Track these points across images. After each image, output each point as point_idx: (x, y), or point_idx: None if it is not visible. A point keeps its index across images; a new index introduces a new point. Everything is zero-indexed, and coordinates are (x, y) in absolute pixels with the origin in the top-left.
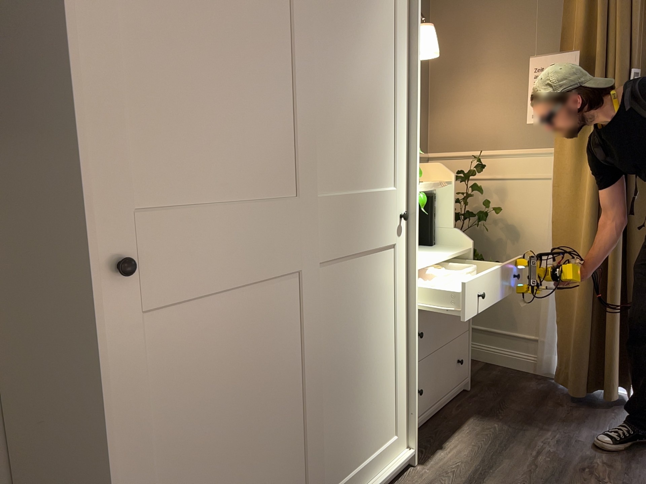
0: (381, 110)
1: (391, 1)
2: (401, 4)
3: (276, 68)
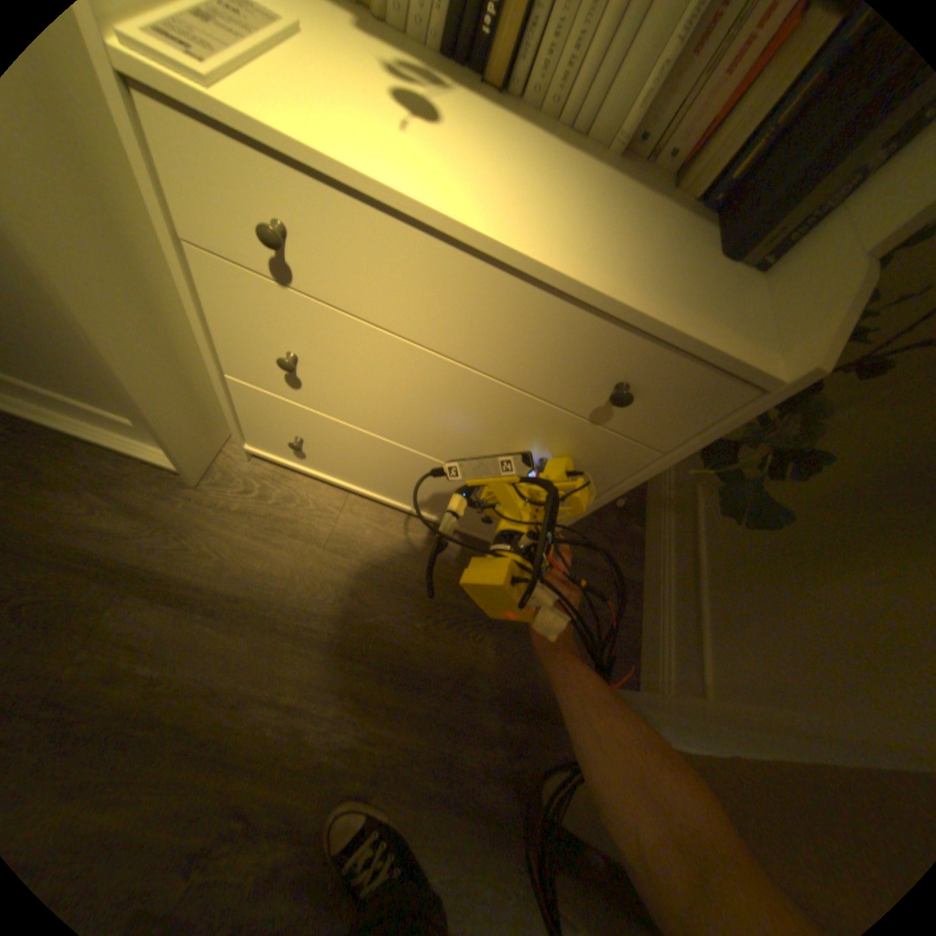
0: None
1: None
2: None
3: None
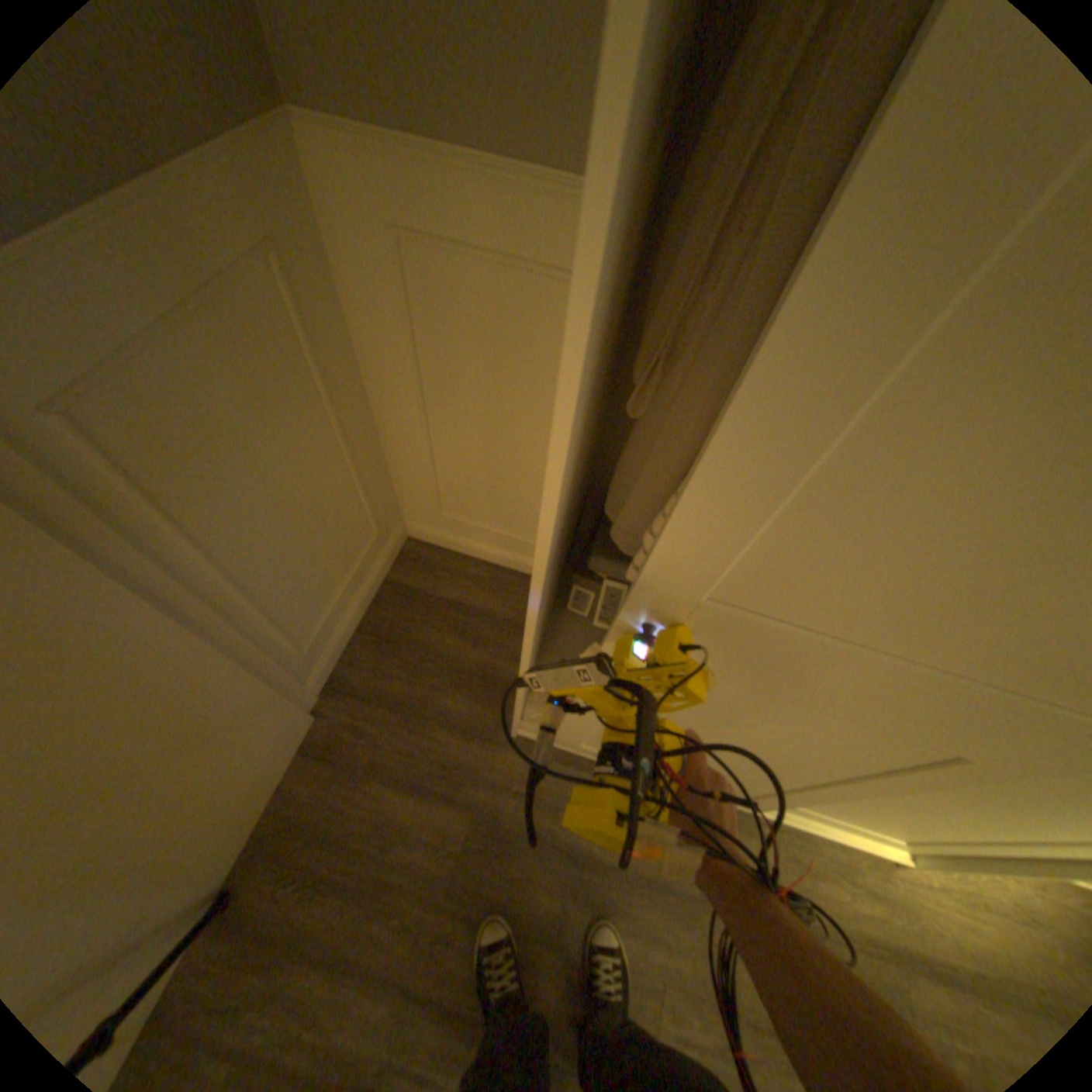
0: None
1: None
2: None
3: None
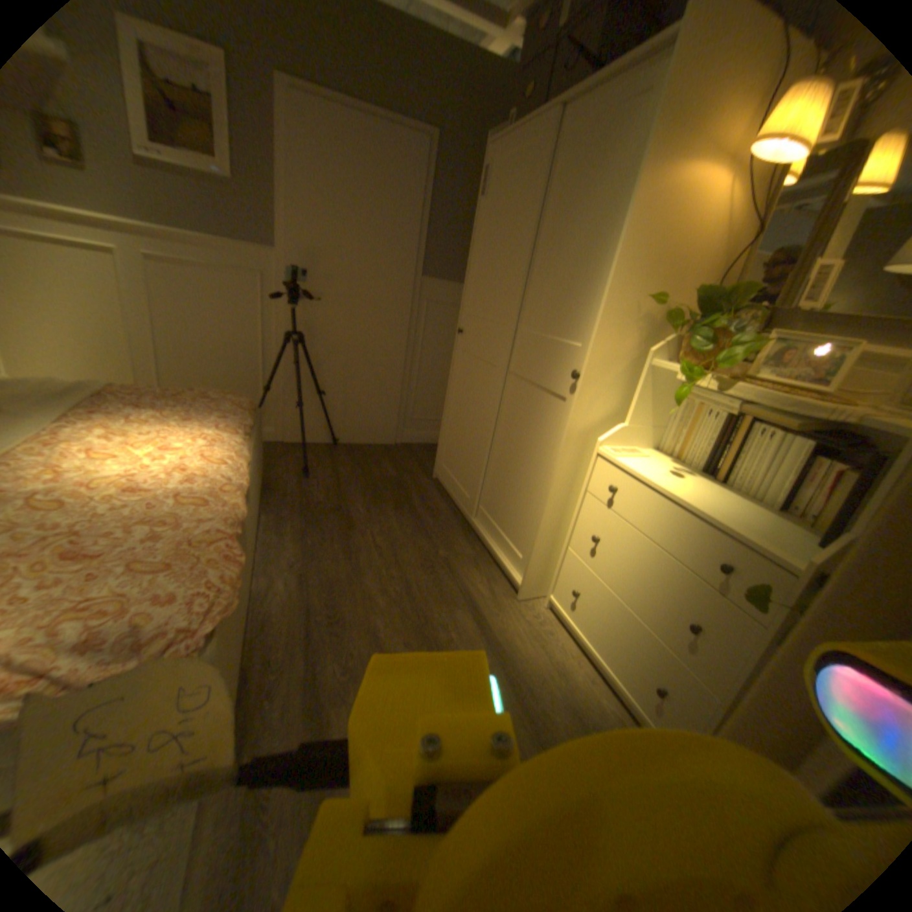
0: (586, 265)
1: (633, 139)
2: (645, 133)
3: (514, 250)
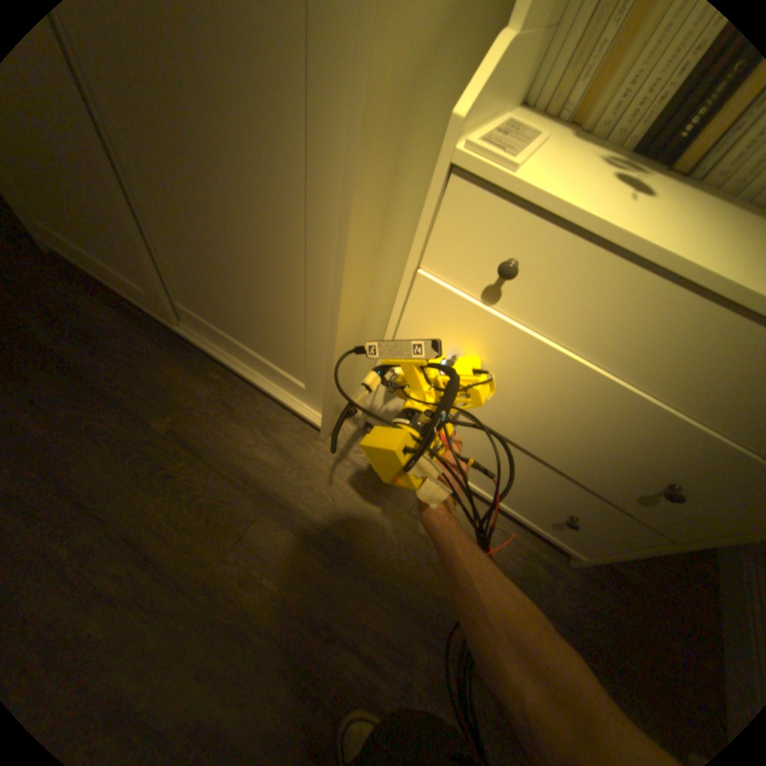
0: None
1: None
2: None
3: None
